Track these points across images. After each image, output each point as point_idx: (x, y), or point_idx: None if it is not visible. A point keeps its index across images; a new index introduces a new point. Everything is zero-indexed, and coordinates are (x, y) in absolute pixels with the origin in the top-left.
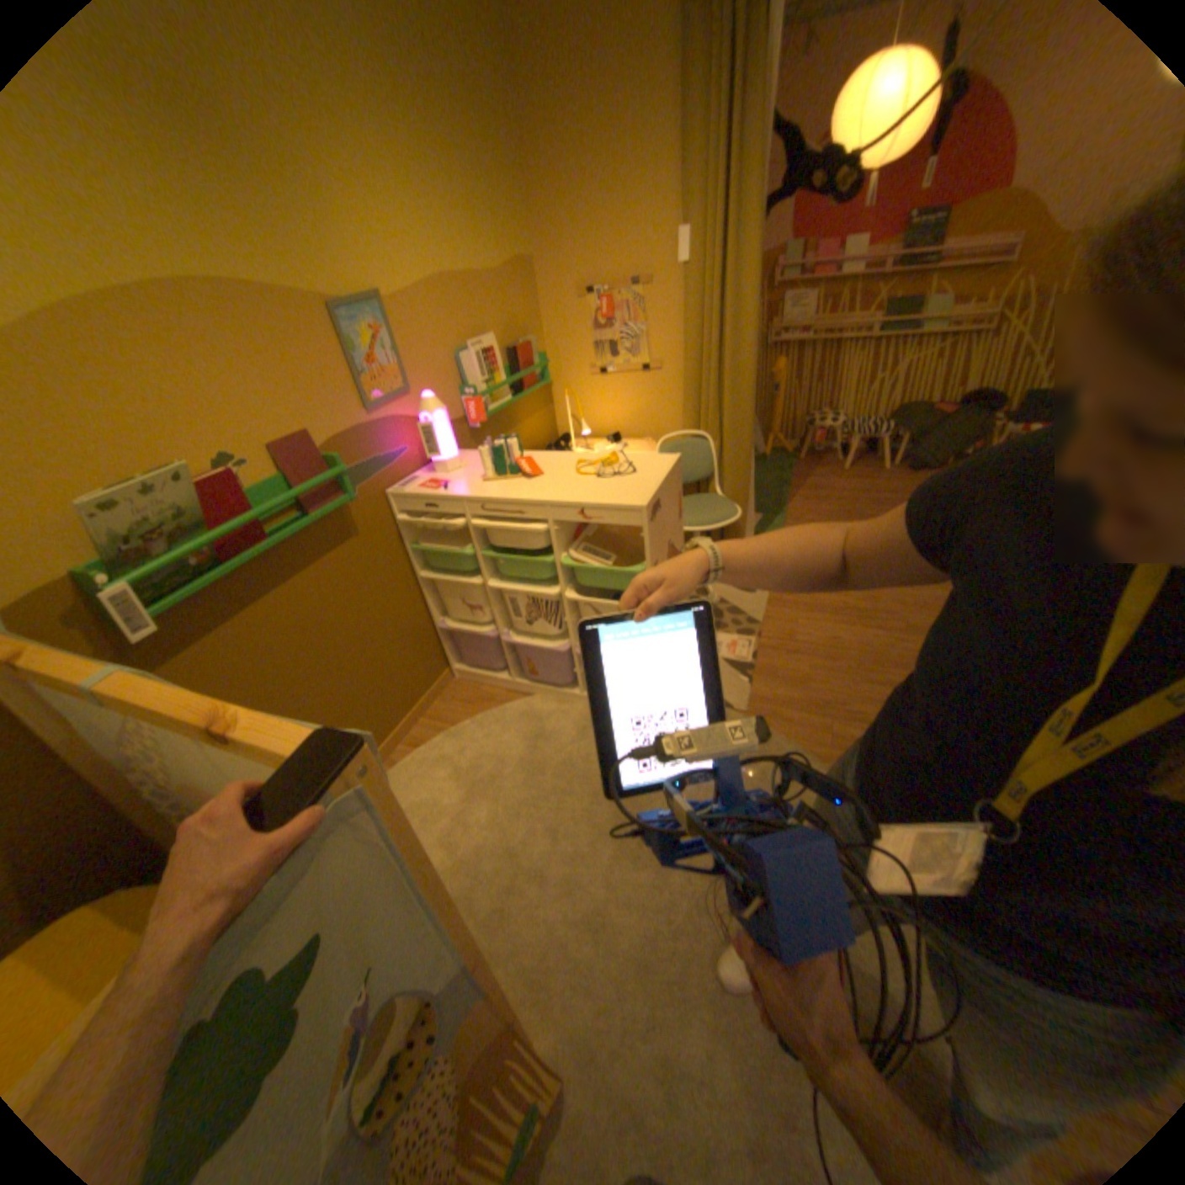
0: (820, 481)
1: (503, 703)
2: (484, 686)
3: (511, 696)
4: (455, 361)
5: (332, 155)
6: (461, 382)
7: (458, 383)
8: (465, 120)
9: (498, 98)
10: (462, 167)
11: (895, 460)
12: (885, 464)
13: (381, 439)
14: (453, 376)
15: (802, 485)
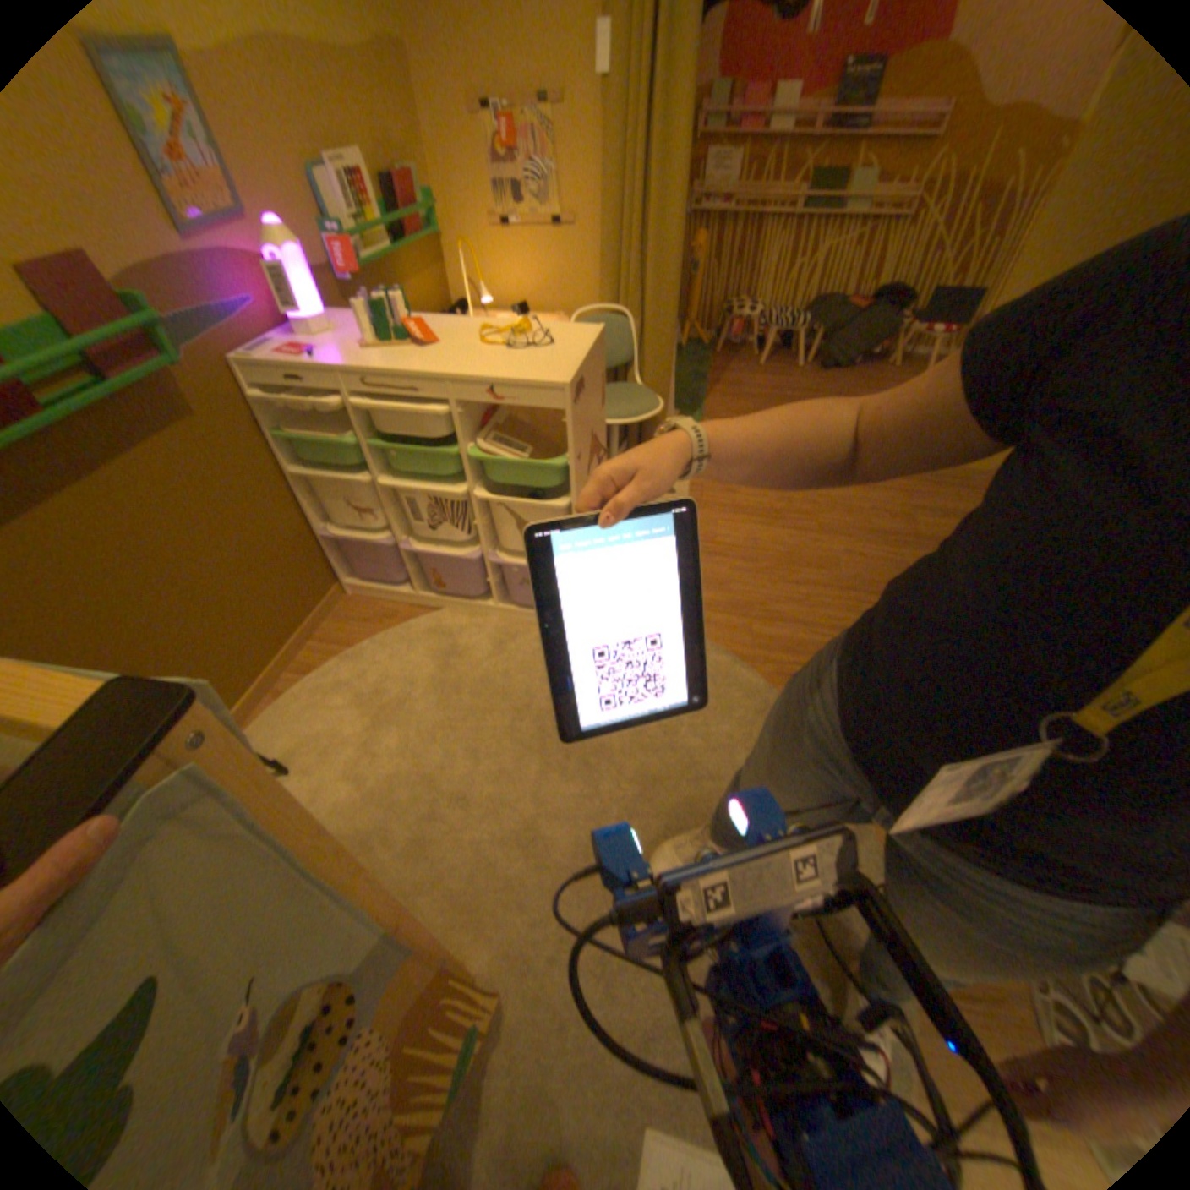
0: (735, 377)
1: (406, 619)
2: (382, 601)
3: (414, 611)
4: (308, 180)
5: None
6: (319, 212)
7: (315, 214)
8: None
9: None
10: None
11: (807, 358)
12: (798, 361)
13: (209, 279)
14: (306, 201)
15: (718, 381)
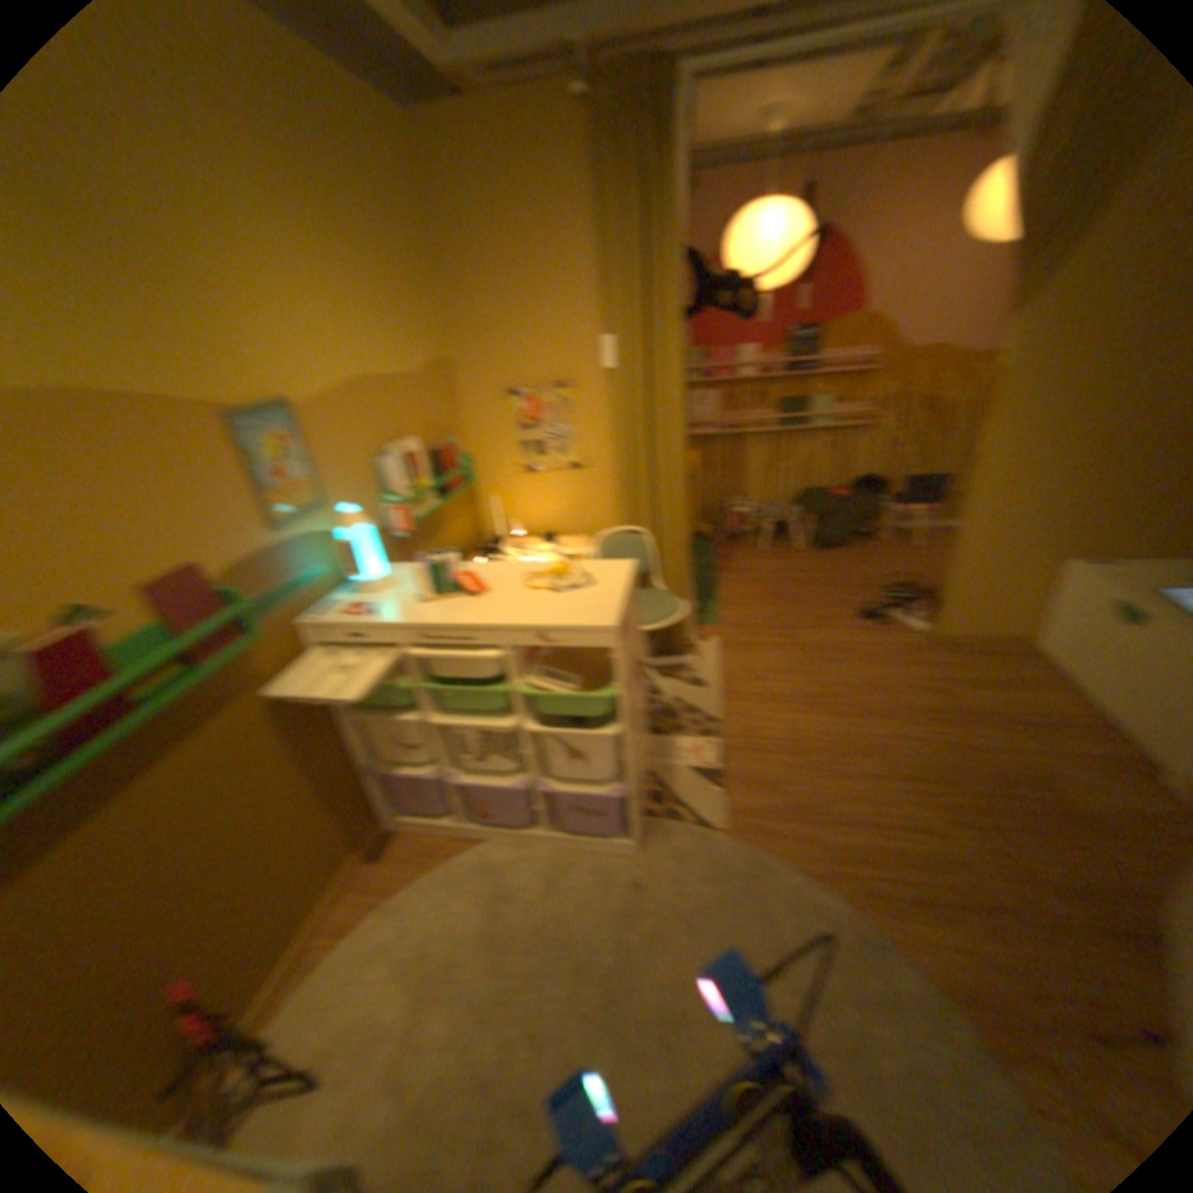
0: (739, 564)
1: (445, 857)
2: (419, 837)
3: (453, 846)
4: (371, 466)
5: (225, 252)
6: (378, 488)
7: (375, 489)
8: (374, 226)
9: (408, 209)
10: (373, 271)
11: (801, 539)
12: (794, 544)
13: (286, 559)
14: (369, 482)
15: (724, 568)
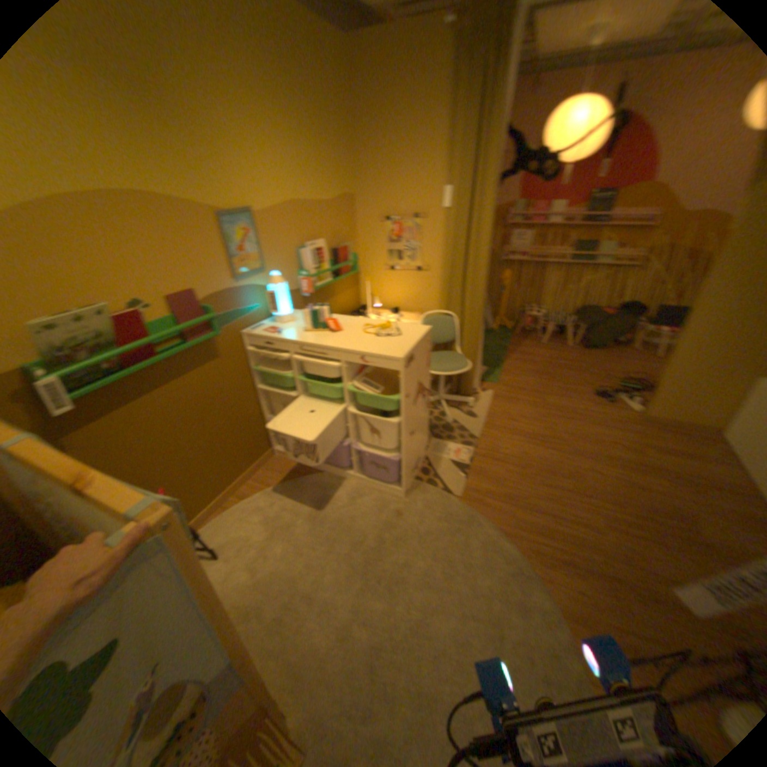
0: (526, 349)
1: (303, 475)
2: (292, 463)
3: (308, 471)
4: (296, 254)
5: (229, 125)
6: (298, 267)
7: (296, 268)
8: (317, 111)
9: (340, 100)
10: (313, 138)
11: (575, 340)
12: (569, 342)
13: (241, 298)
14: (293, 263)
15: (514, 350)
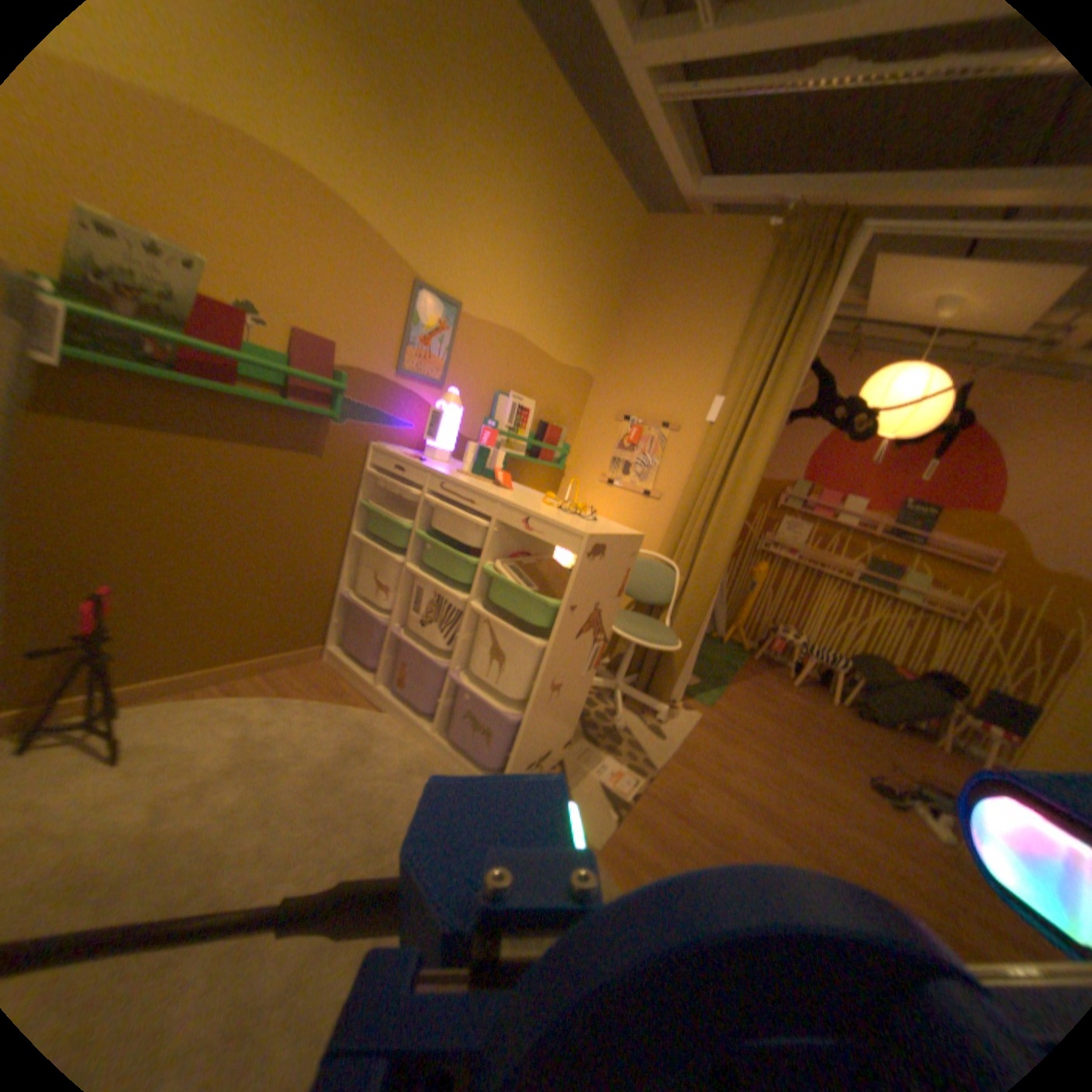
0: (767, 684)
1: (351, 707)
2: (346, 683)
3: (363, 705)
4: (494, 400)
5: (483, 209)
6: (490, 417)
7: (487, 417)
8: (590, 265)
9: (620, 272)
10: (573, 288)
11: (846, 703)
12: (836, 702)
13: (396, 404)
14: (486, 408)
15: (749, 679)
